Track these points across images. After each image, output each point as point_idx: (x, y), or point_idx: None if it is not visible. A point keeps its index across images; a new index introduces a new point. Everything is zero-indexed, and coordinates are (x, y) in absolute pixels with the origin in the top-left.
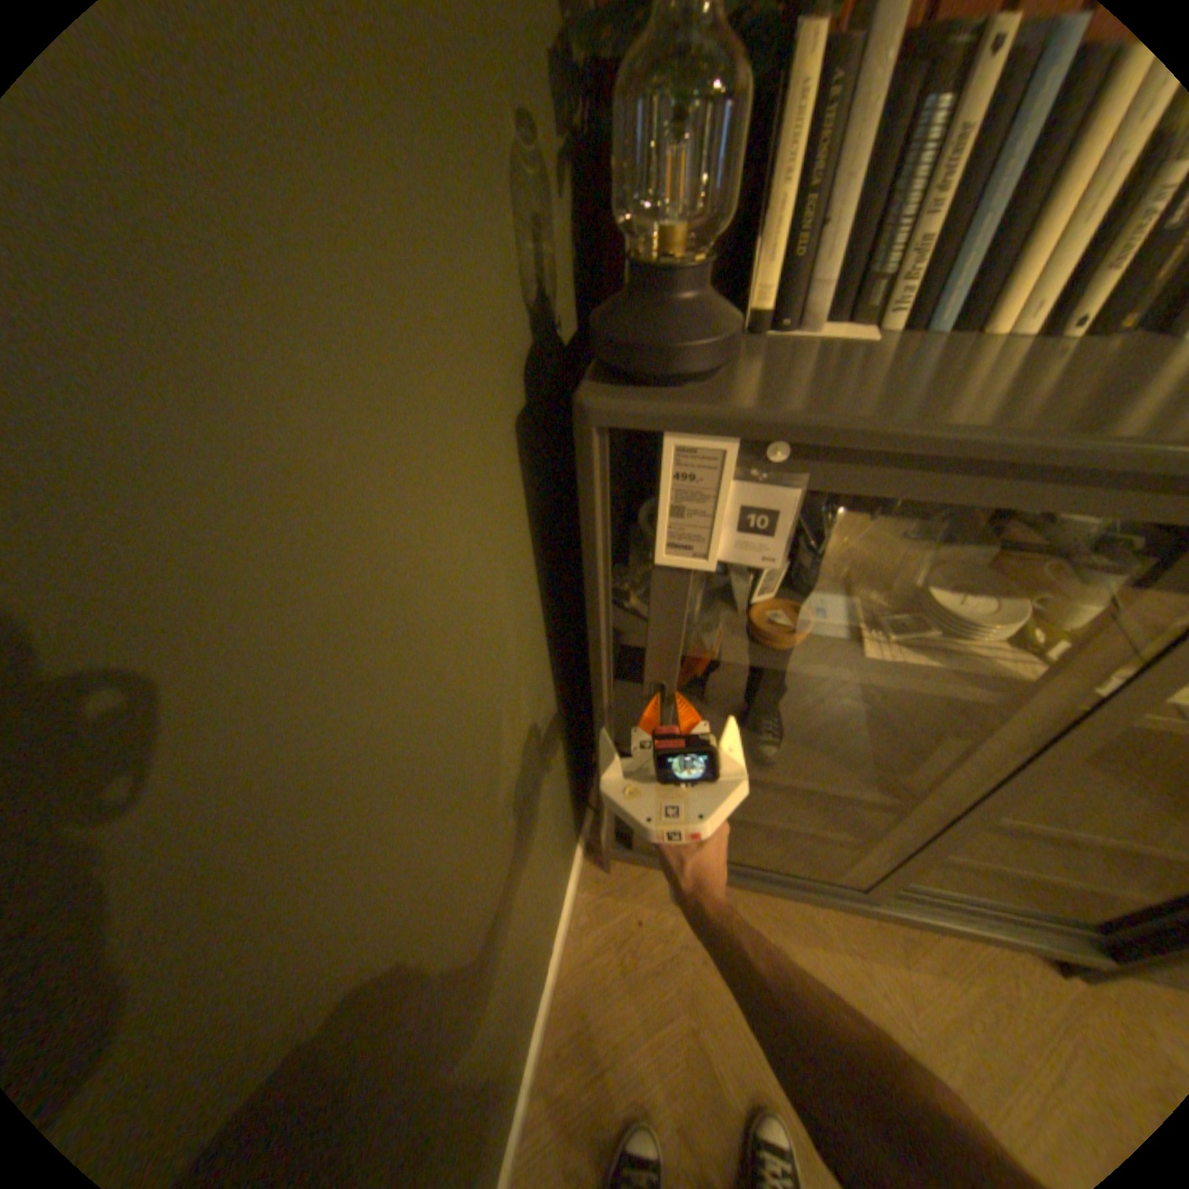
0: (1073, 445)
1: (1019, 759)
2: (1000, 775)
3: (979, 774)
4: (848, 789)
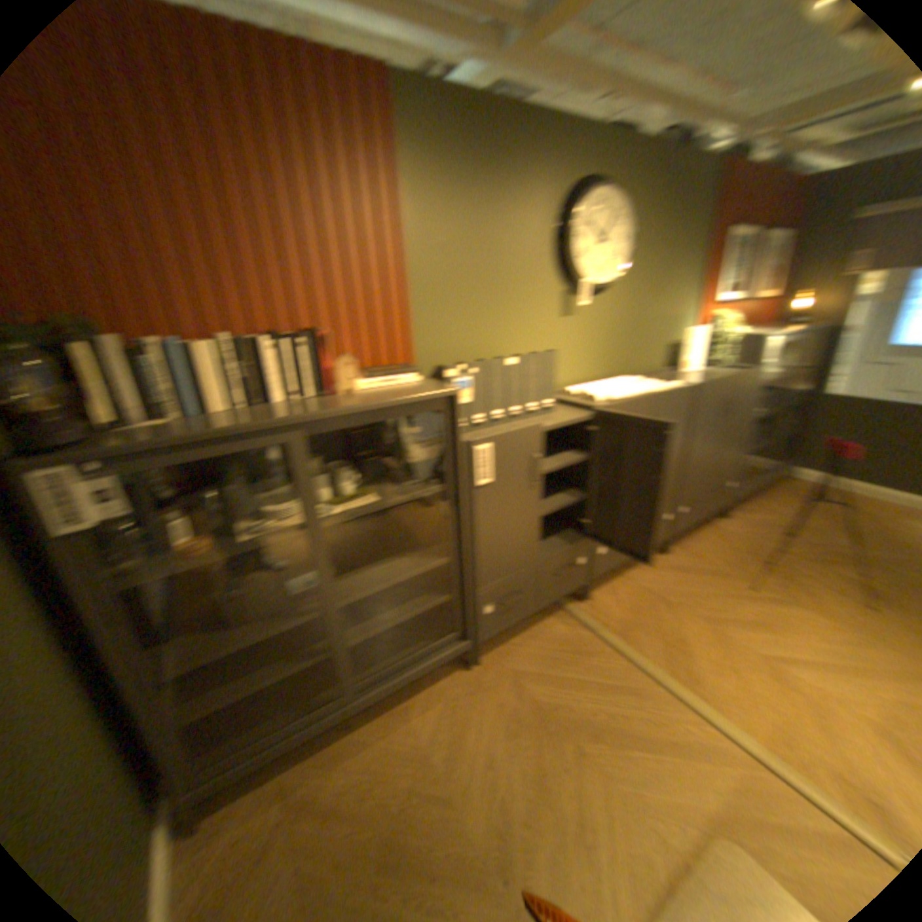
0: (220, 430)
1: (325, 551)
2: (328, 563)
3: (320, 567)
4: (295, 621)
